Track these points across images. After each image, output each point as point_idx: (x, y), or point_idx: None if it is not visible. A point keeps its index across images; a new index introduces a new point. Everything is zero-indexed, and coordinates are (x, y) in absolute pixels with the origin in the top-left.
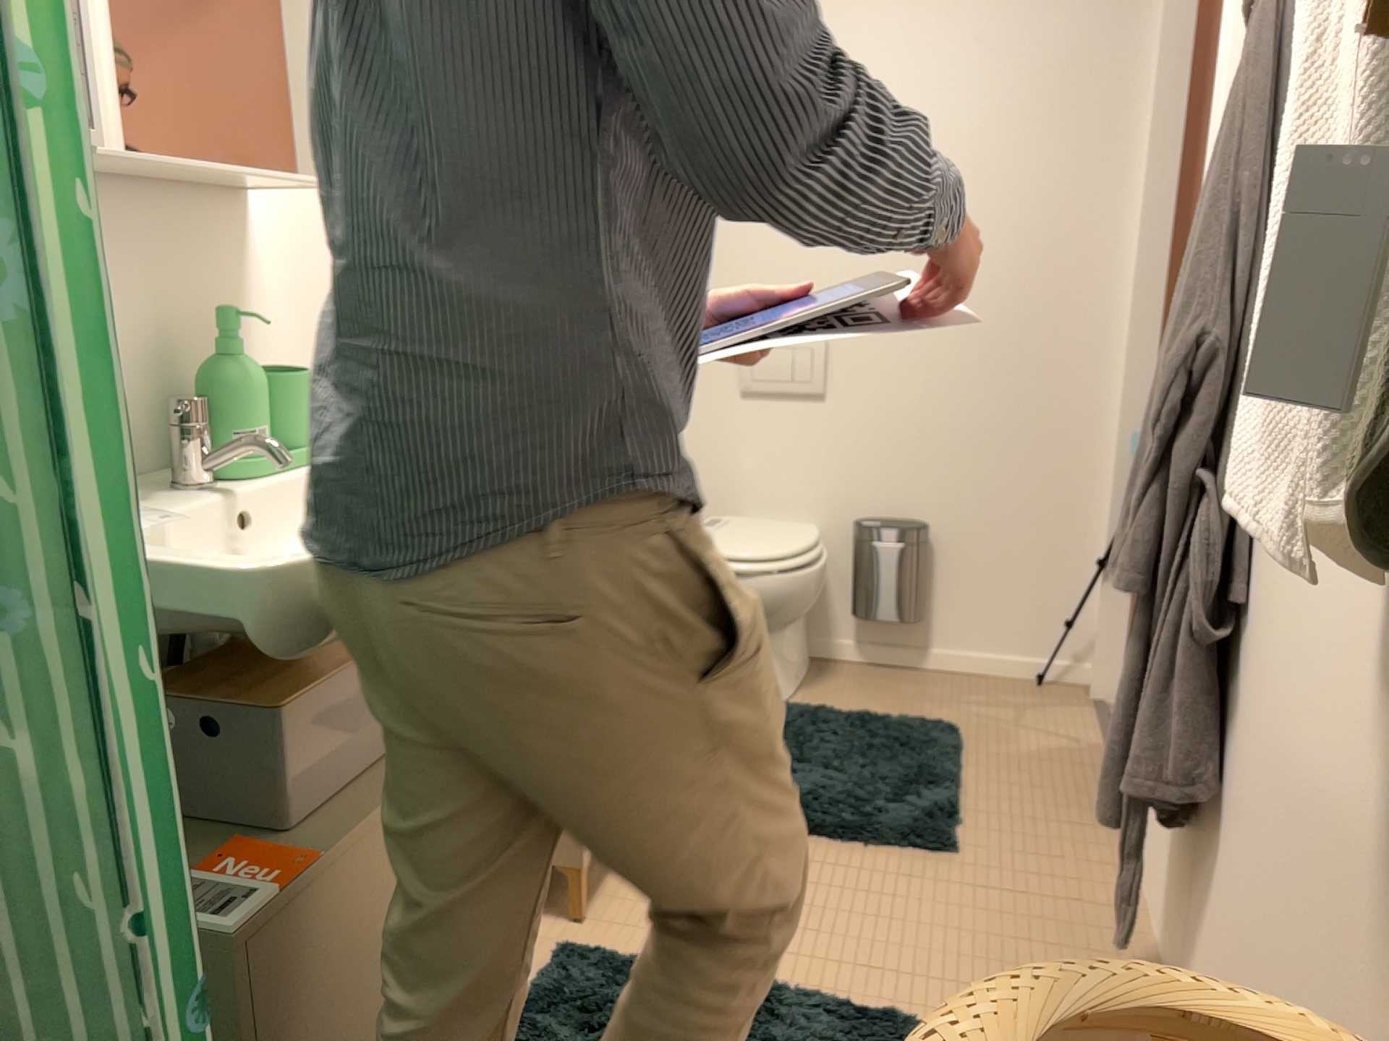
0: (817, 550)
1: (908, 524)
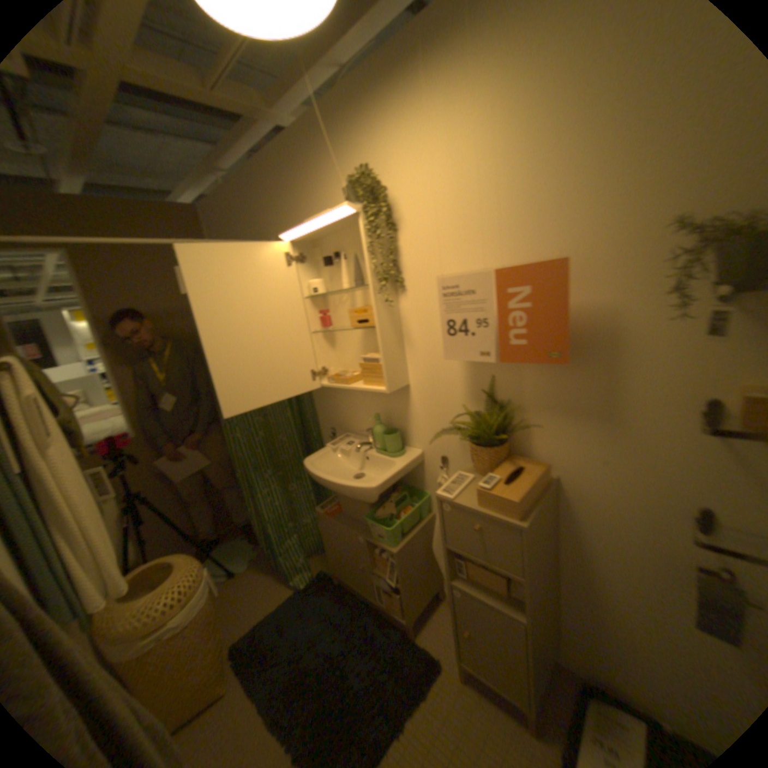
0: None
1: None
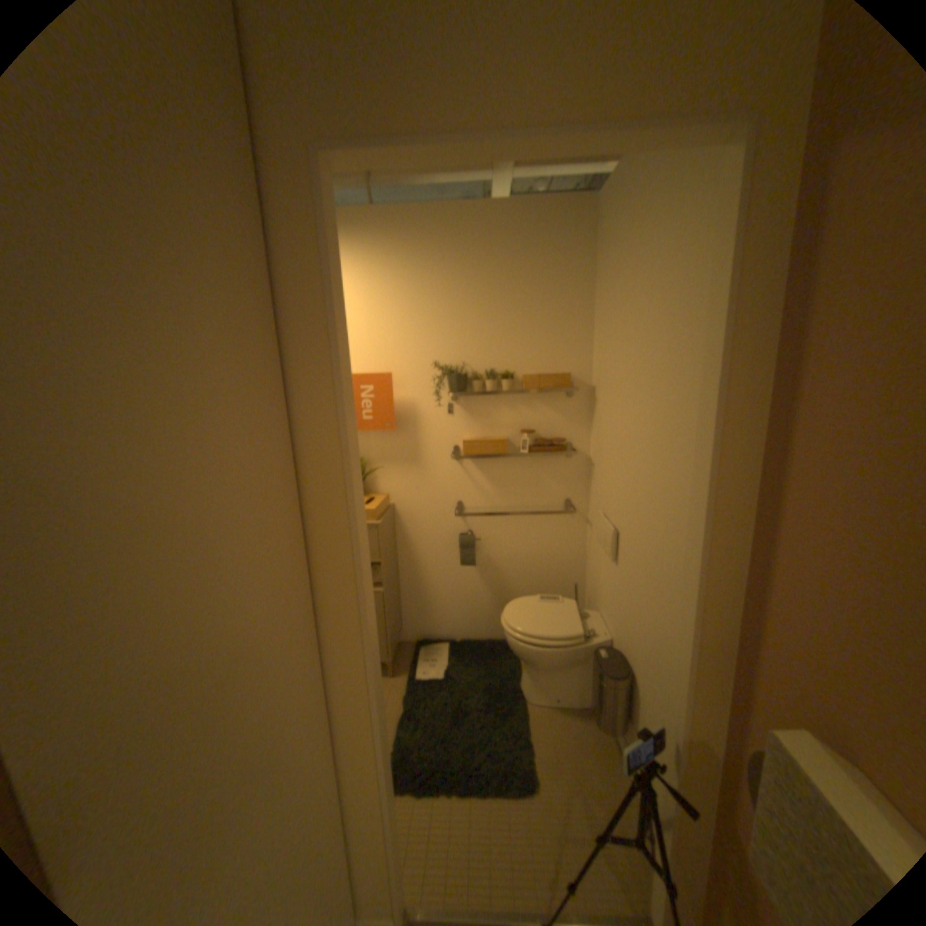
0: (545, 641)
1: (625, 672)
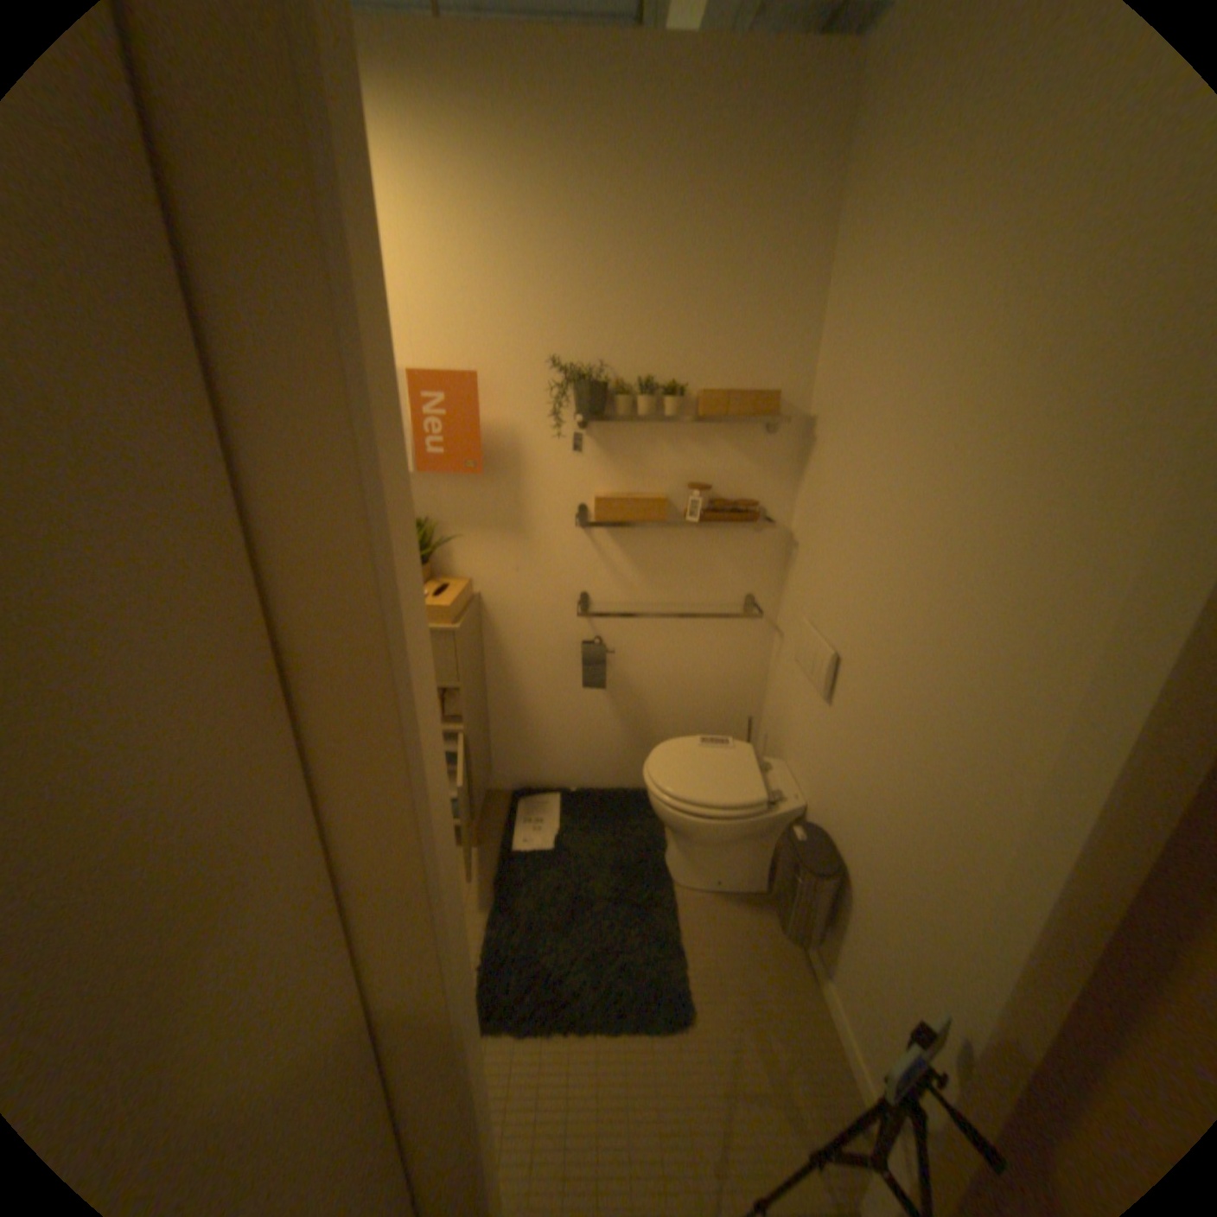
0: (711, 808)
1: (834, 862)
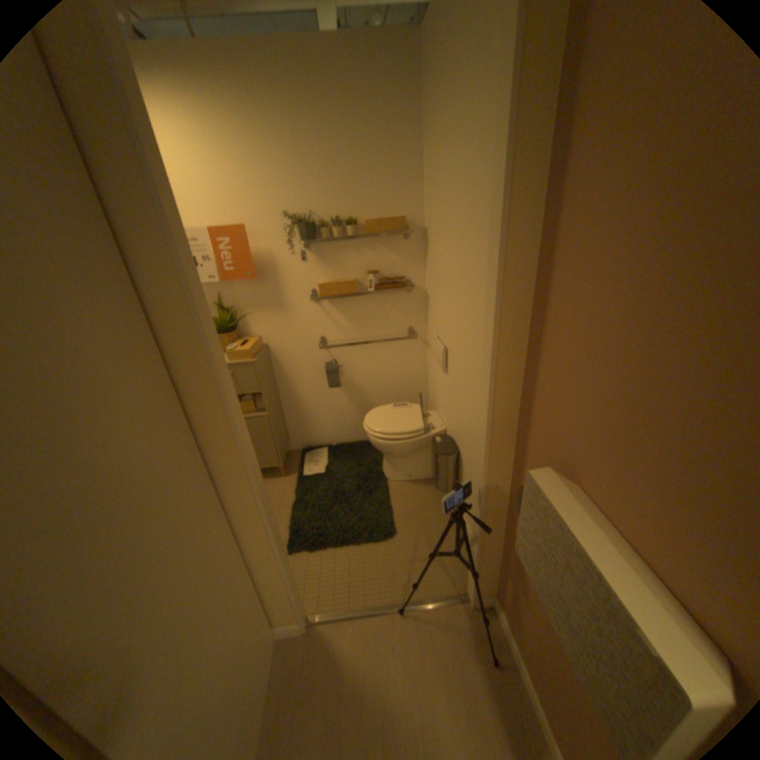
0: (396, 435)
1: (453, 449)
